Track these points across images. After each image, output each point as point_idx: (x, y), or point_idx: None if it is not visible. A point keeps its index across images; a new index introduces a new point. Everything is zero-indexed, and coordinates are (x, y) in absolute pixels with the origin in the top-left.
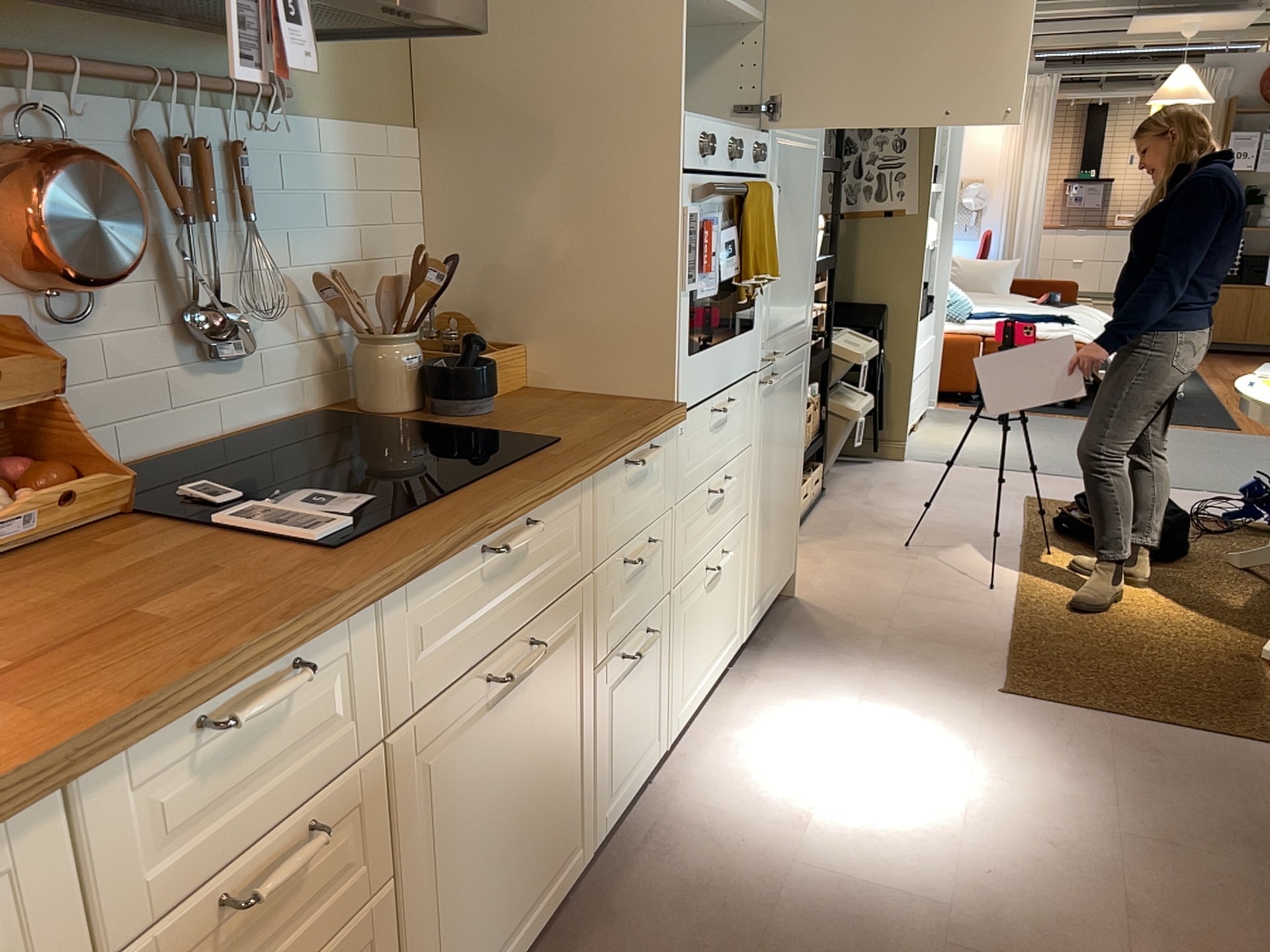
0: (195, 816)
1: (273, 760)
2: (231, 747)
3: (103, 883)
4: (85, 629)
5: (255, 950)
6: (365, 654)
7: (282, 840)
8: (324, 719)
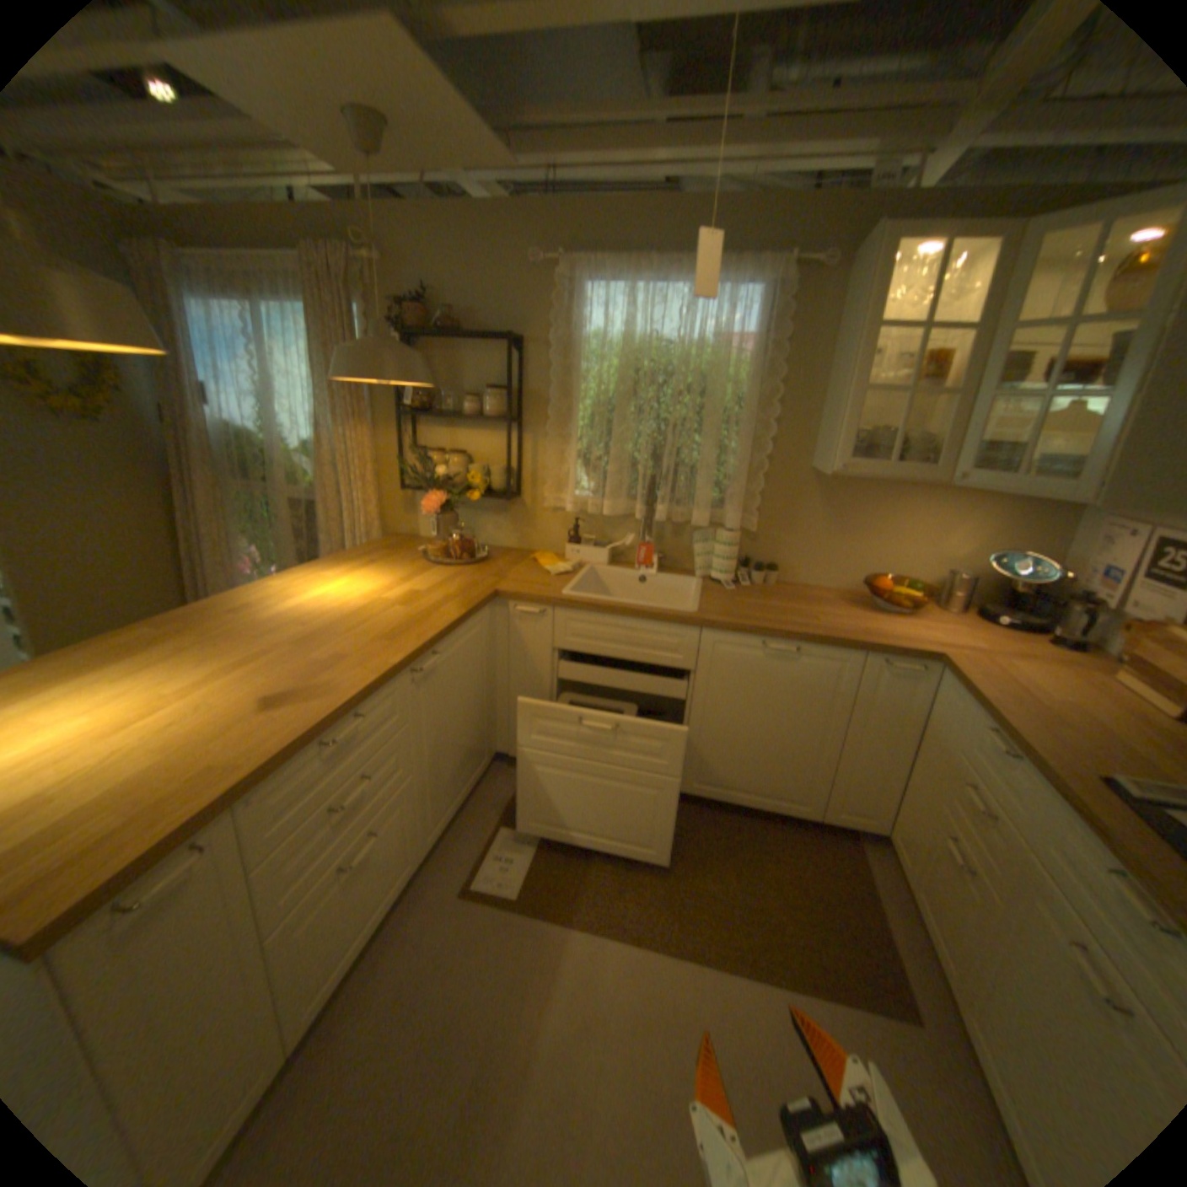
0: (989, 757)
1: (1006, 780)
2: (1002, 755)
3: (973, 738)
4: (1068, 723)
5: (975, 824)
6: (1045, 804)
7: (995, 809)
8: (1021, 797)
